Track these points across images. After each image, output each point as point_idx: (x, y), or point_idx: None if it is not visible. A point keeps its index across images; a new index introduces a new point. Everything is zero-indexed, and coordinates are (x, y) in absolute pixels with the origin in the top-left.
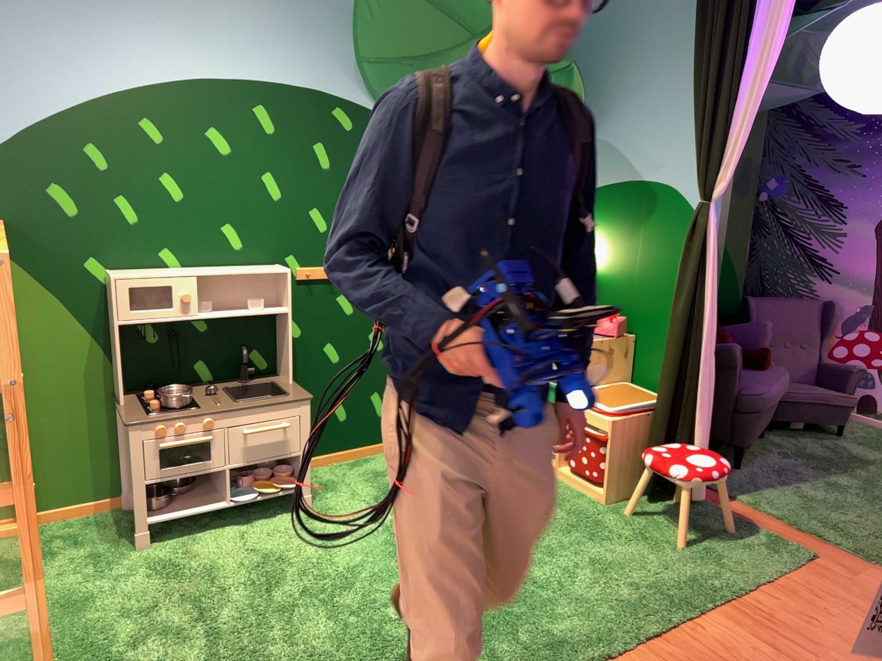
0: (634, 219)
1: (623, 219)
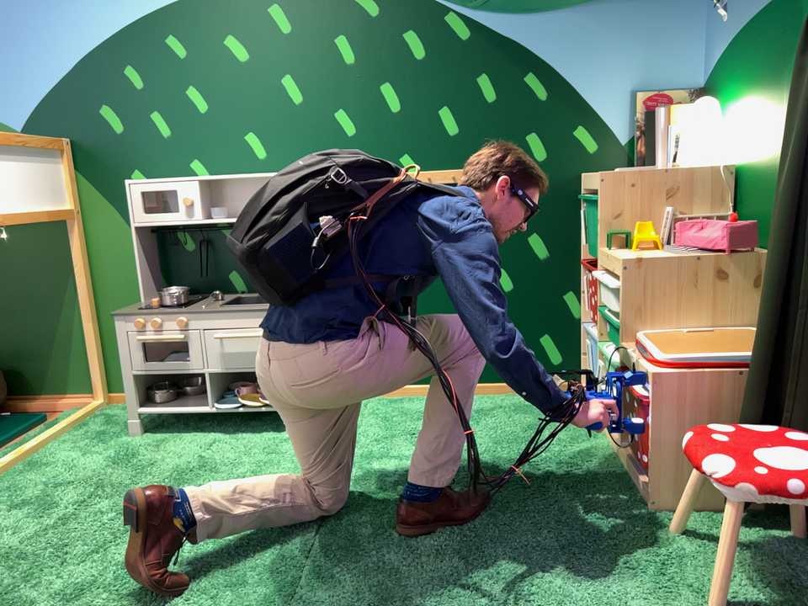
0: (776, 52)
1: (764, 57)
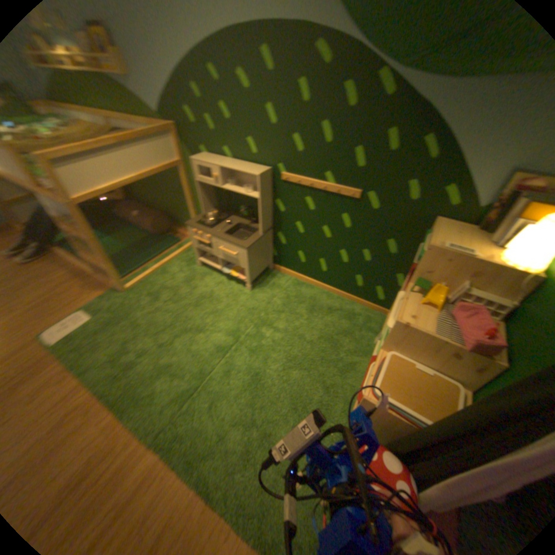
0: None
1: None
